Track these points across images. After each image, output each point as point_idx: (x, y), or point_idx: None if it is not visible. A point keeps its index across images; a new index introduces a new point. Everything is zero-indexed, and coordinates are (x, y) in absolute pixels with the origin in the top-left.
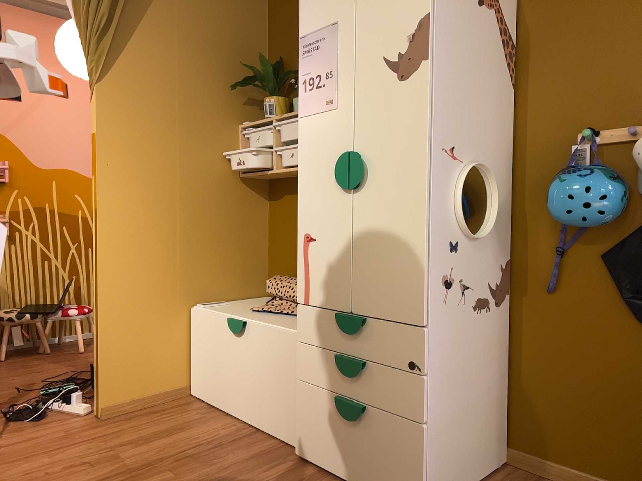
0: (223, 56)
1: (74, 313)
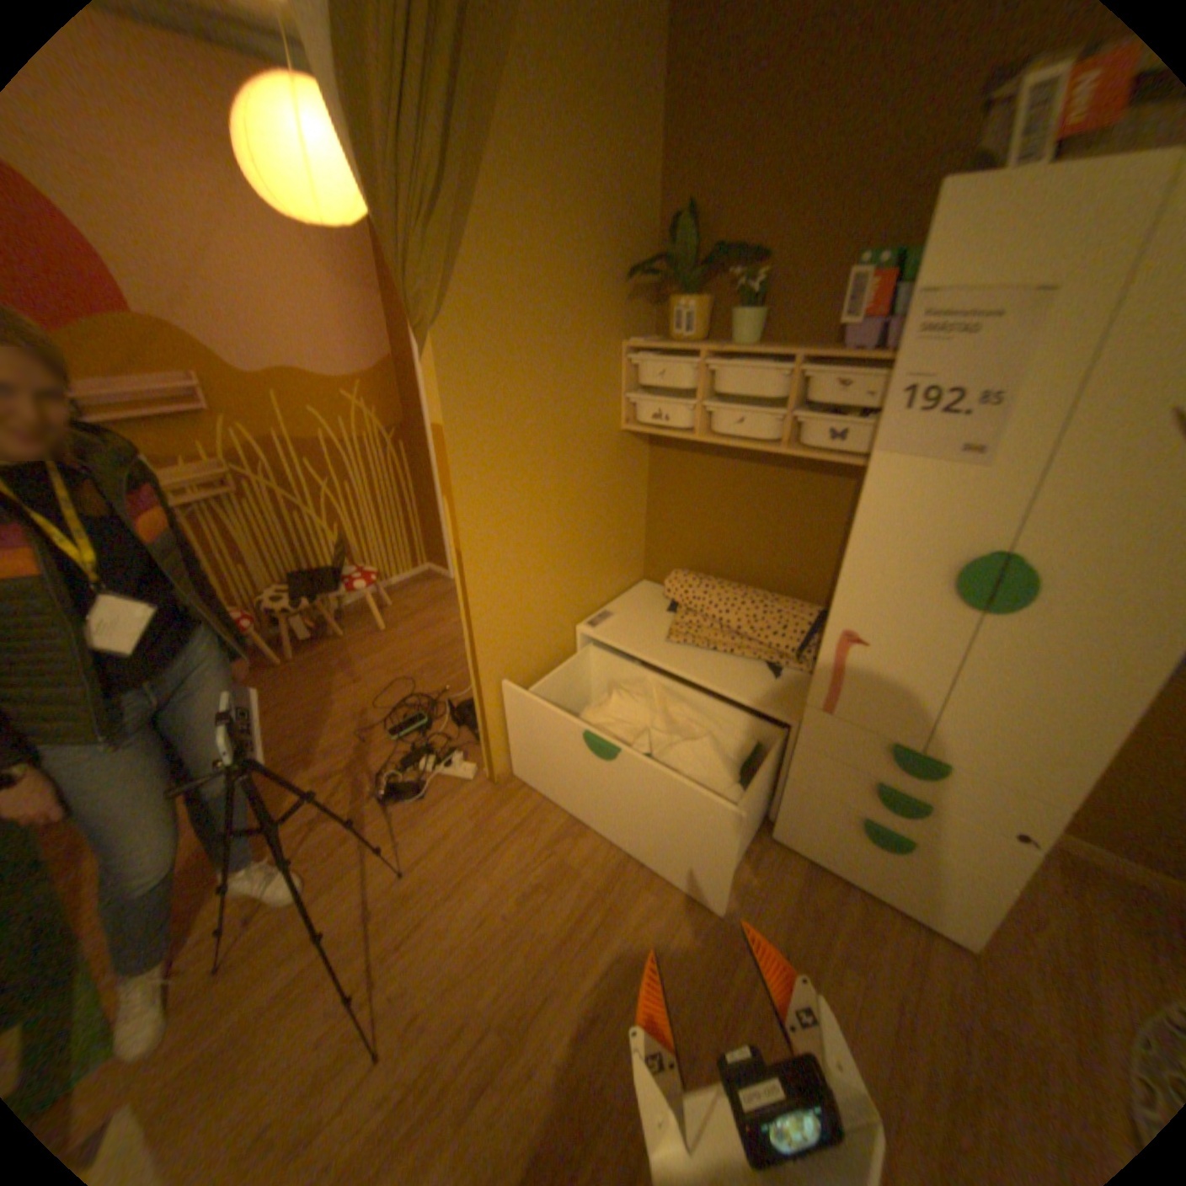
0: (601, 207)
1: (360, 588)
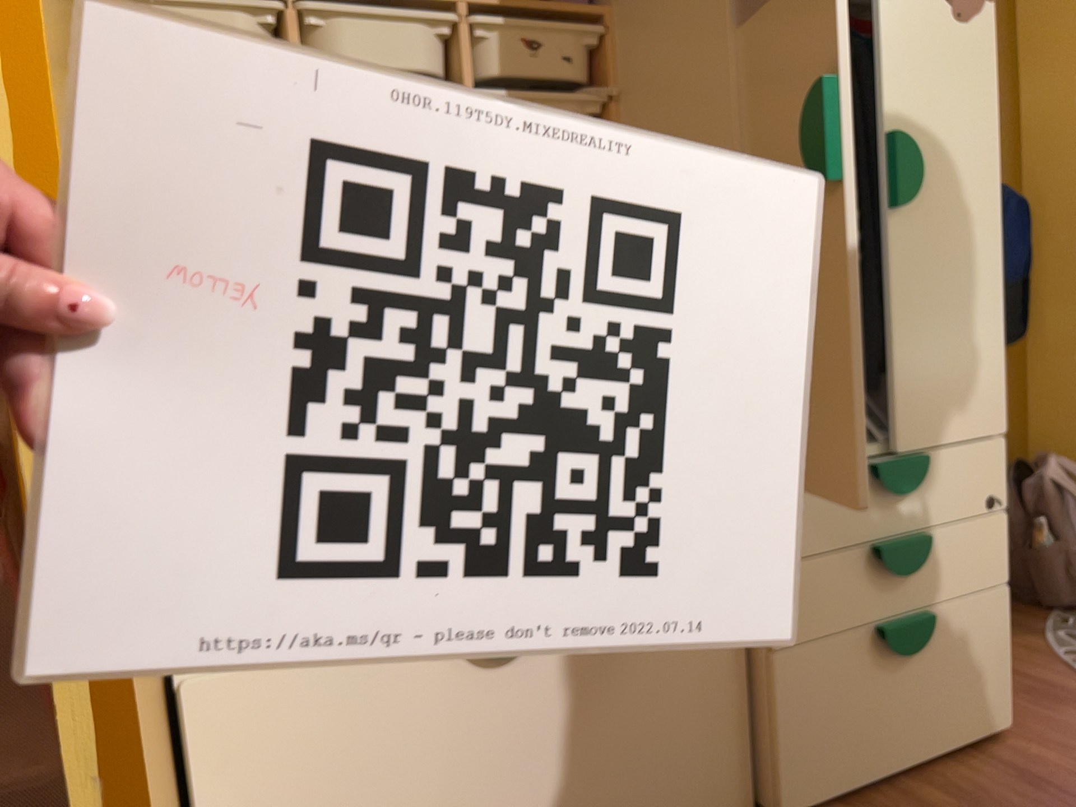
0: None
1: None
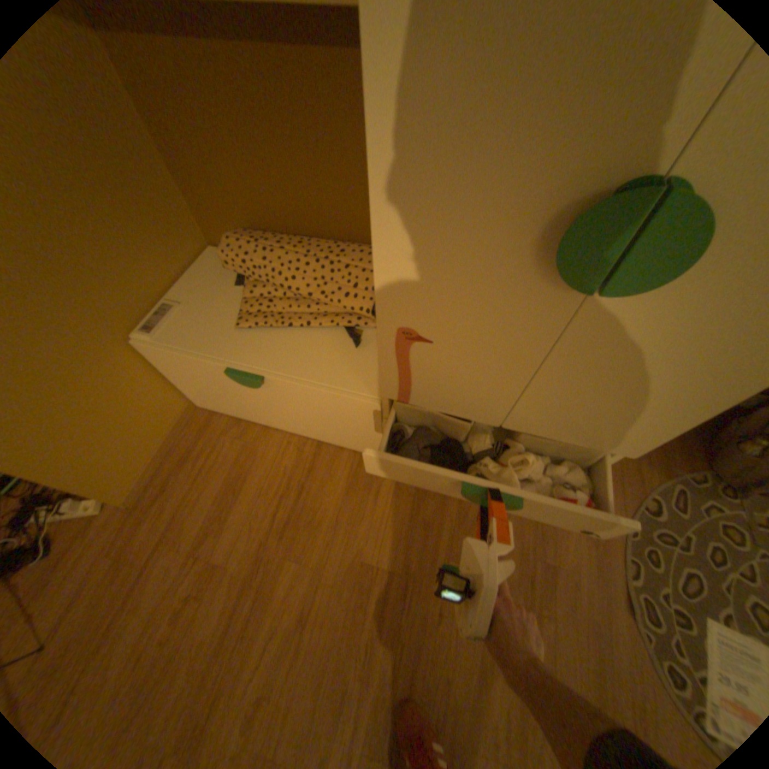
0: None
1: None
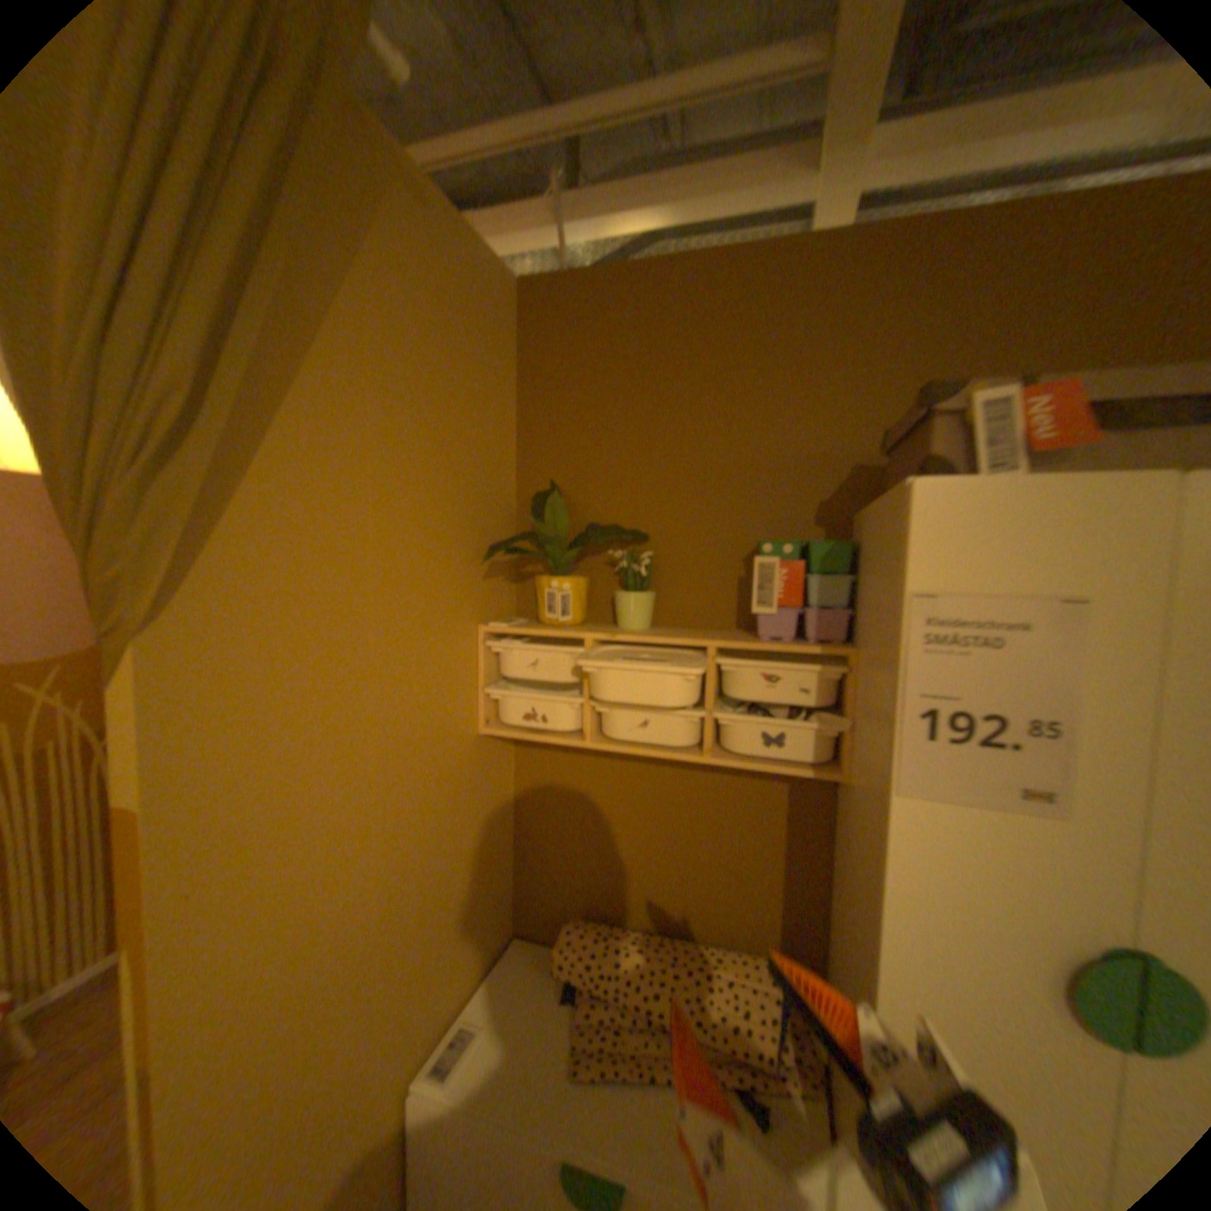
0: (455, 477)
1: None
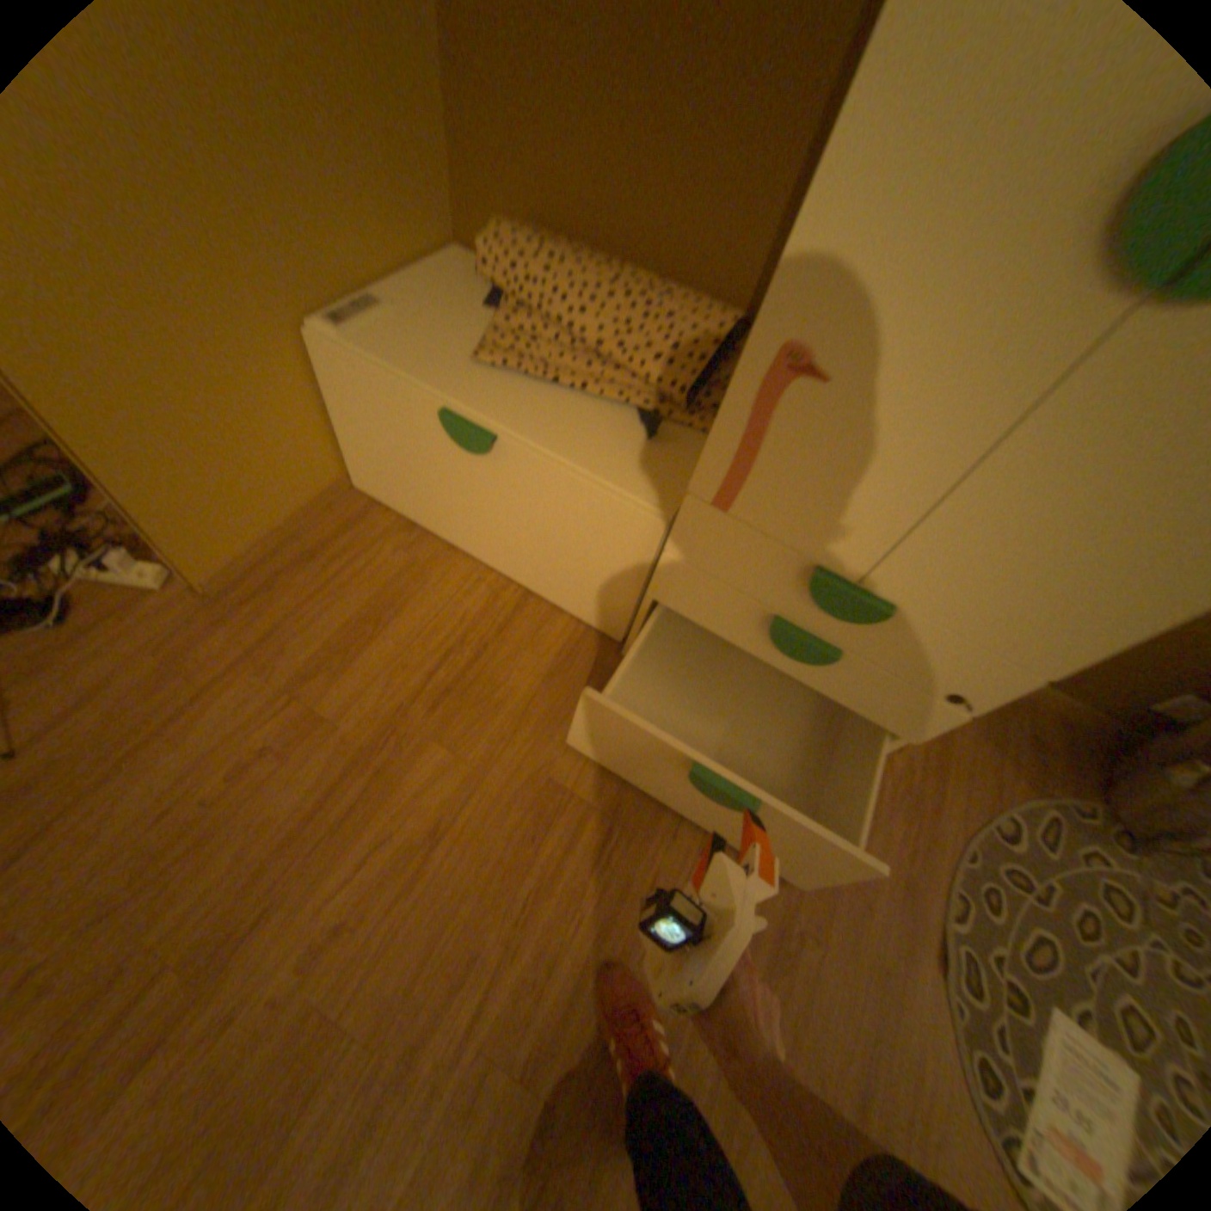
0: None
1: None
